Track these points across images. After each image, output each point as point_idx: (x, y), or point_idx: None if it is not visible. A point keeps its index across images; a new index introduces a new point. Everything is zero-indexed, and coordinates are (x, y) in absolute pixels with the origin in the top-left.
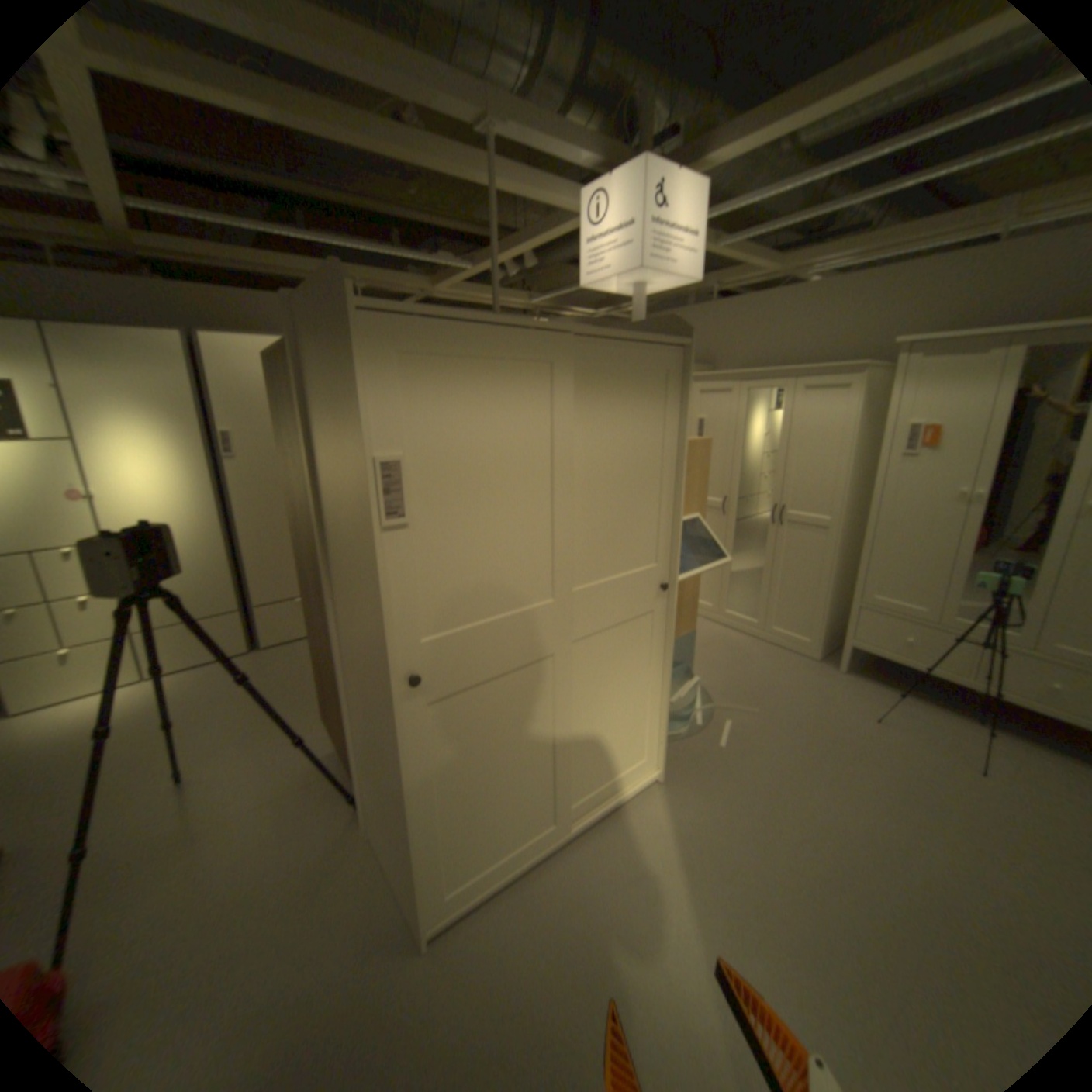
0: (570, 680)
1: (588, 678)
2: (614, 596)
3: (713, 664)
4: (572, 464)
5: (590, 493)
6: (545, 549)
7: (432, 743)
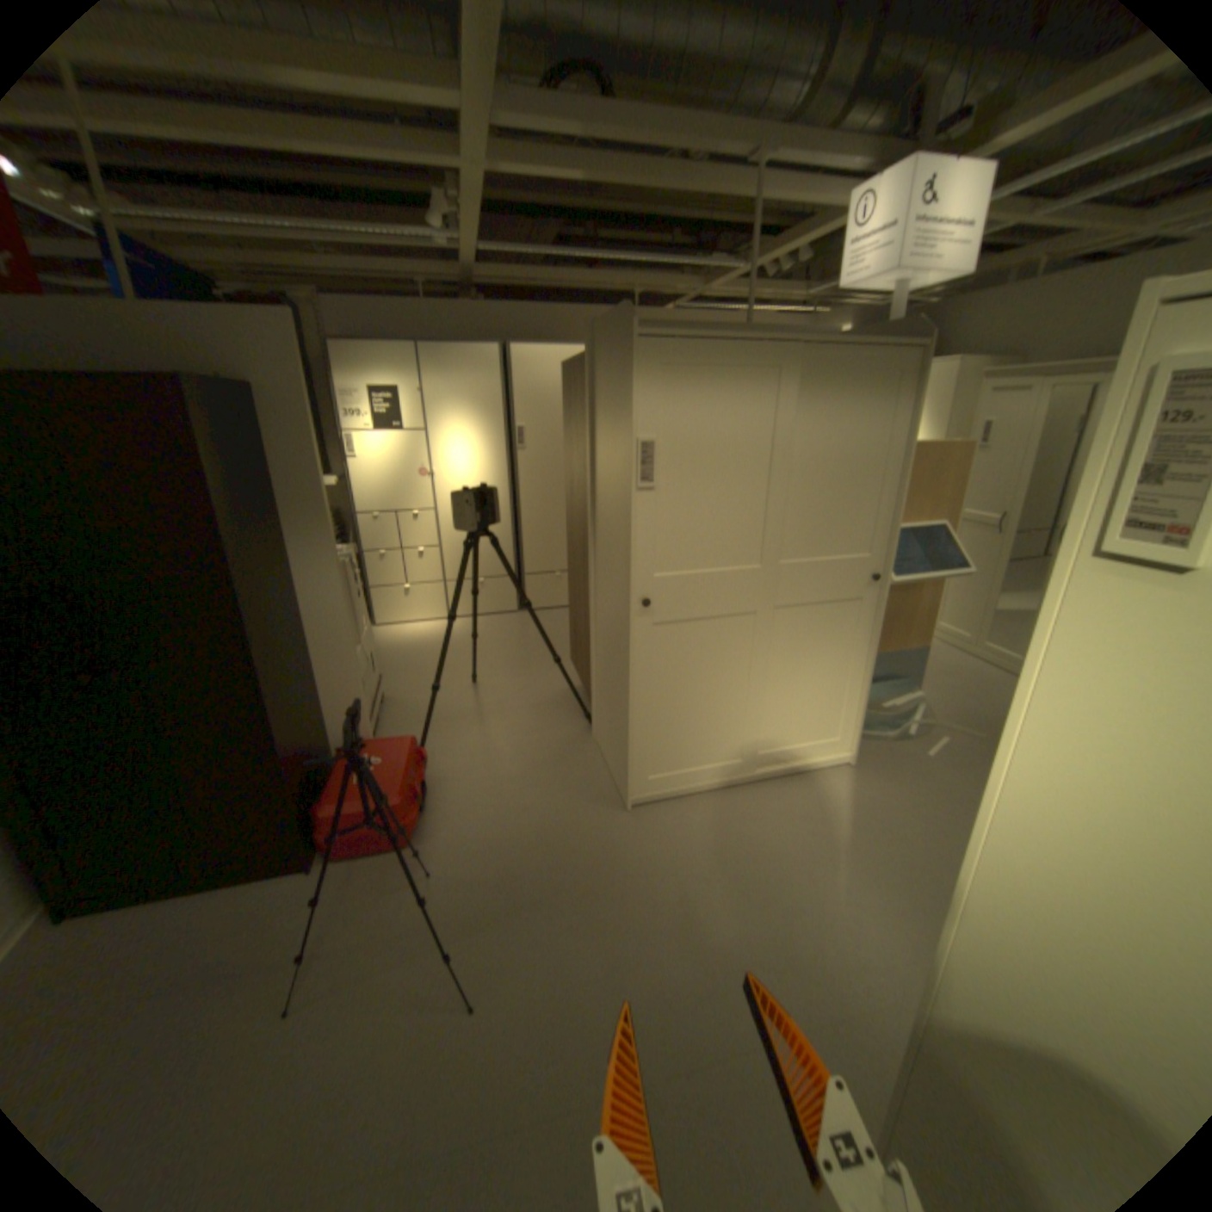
0: (768, 640)
1: (786, 645)
2: (820, 577)
3: (949, 691)
4: (790, 455)
5: (805, 481)
6: (757, 524)
7: (651, 656)
